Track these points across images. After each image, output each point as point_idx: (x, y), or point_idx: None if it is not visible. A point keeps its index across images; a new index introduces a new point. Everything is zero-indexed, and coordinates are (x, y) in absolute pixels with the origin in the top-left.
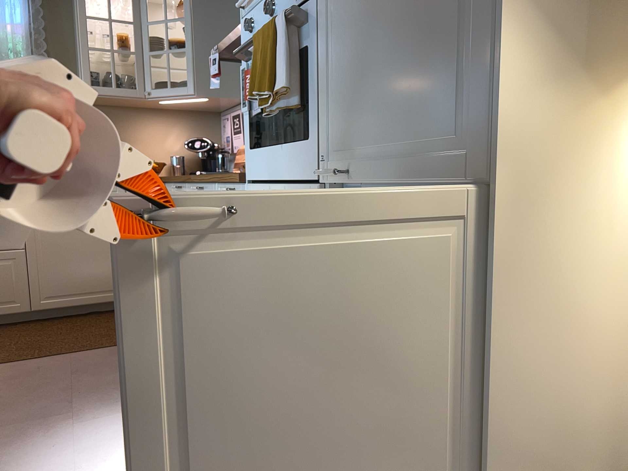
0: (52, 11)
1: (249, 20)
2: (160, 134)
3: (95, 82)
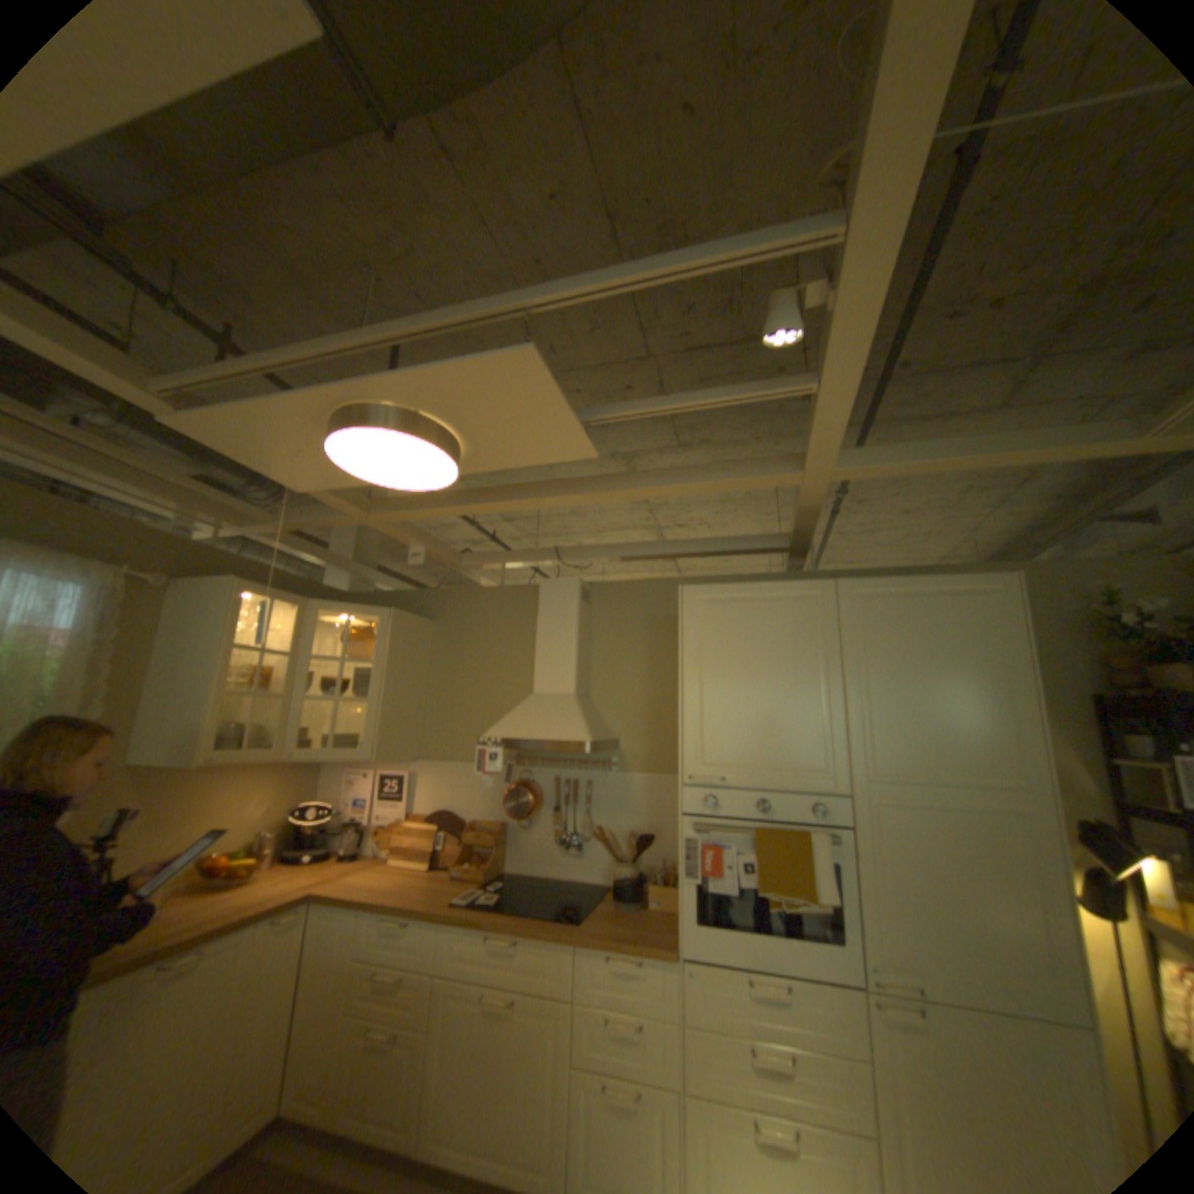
0: (125, 612)
1: (712, 801)
2: (239, 801)
3: (211, 746)
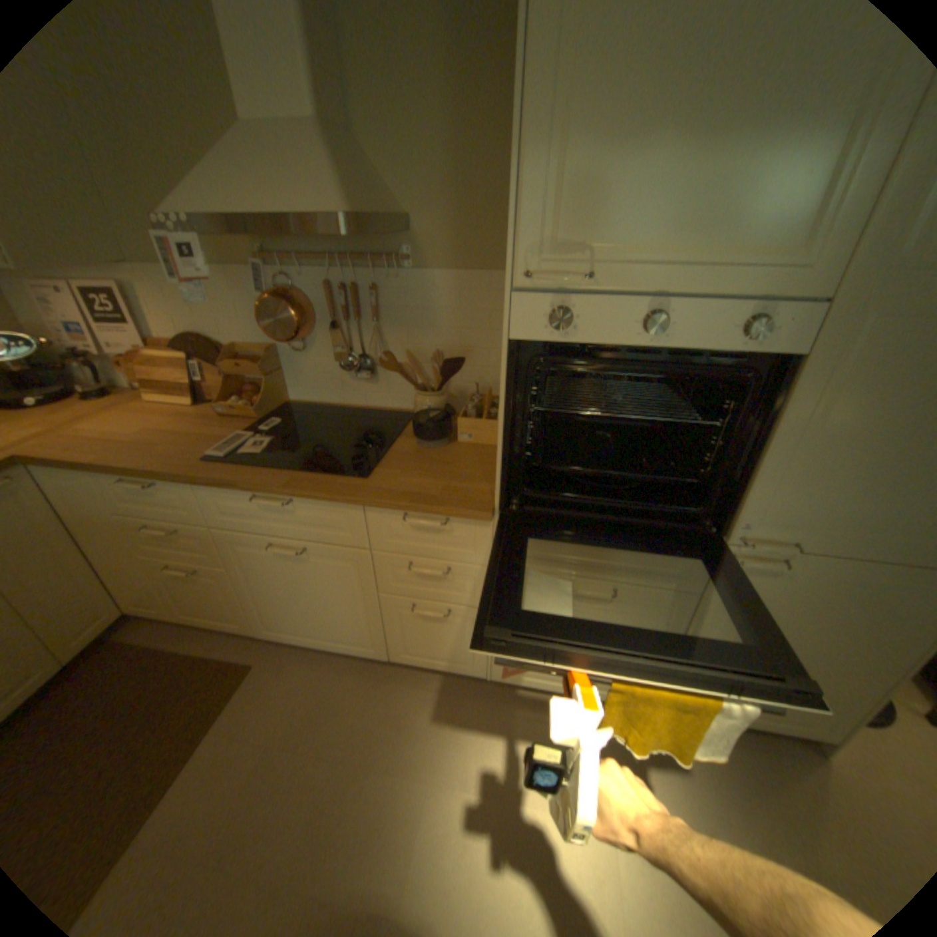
0: None
1: (567, 314)
2: None
3: None
